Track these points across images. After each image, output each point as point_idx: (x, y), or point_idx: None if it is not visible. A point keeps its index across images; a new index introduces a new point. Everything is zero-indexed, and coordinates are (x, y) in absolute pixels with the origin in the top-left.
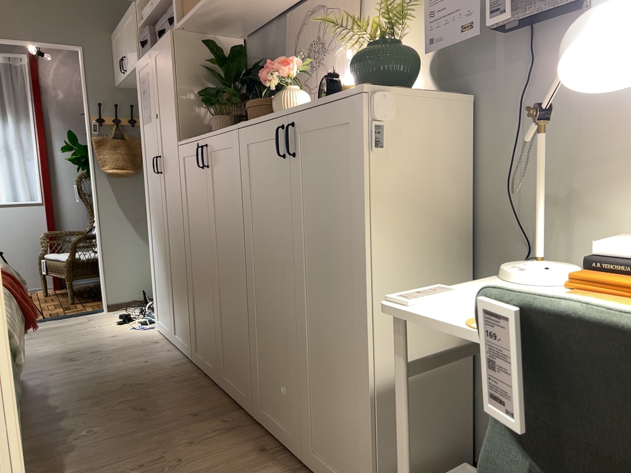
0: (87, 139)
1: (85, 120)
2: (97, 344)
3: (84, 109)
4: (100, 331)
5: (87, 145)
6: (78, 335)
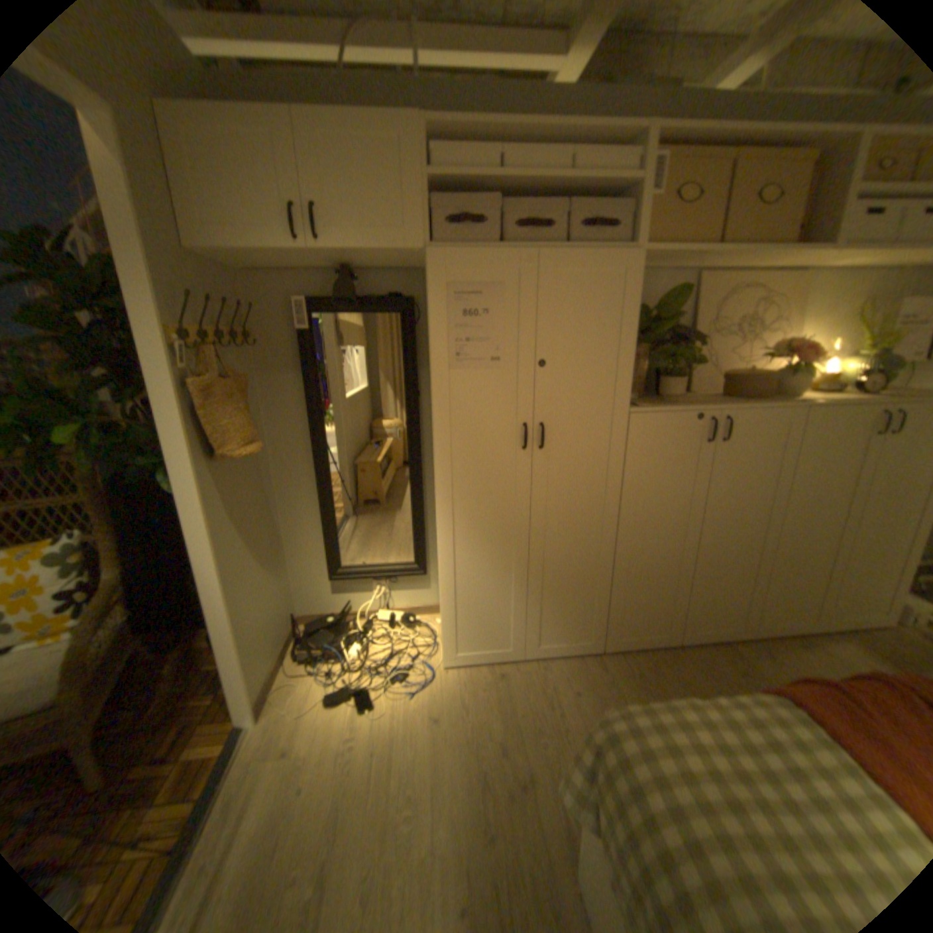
0: (151, 384)
1: (134, 333)
2: (460, 746)
3: (126, 301)
4: (390, 739)
5: (155, 400)
6: (379, 775)
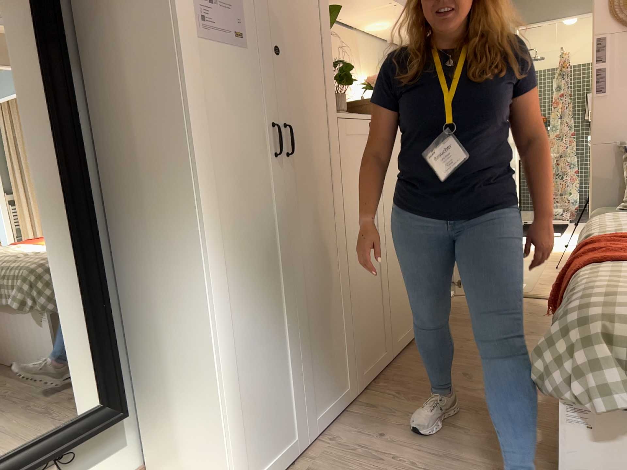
0: None
1: None
2: None
3: None
4: None
5: None
6: None
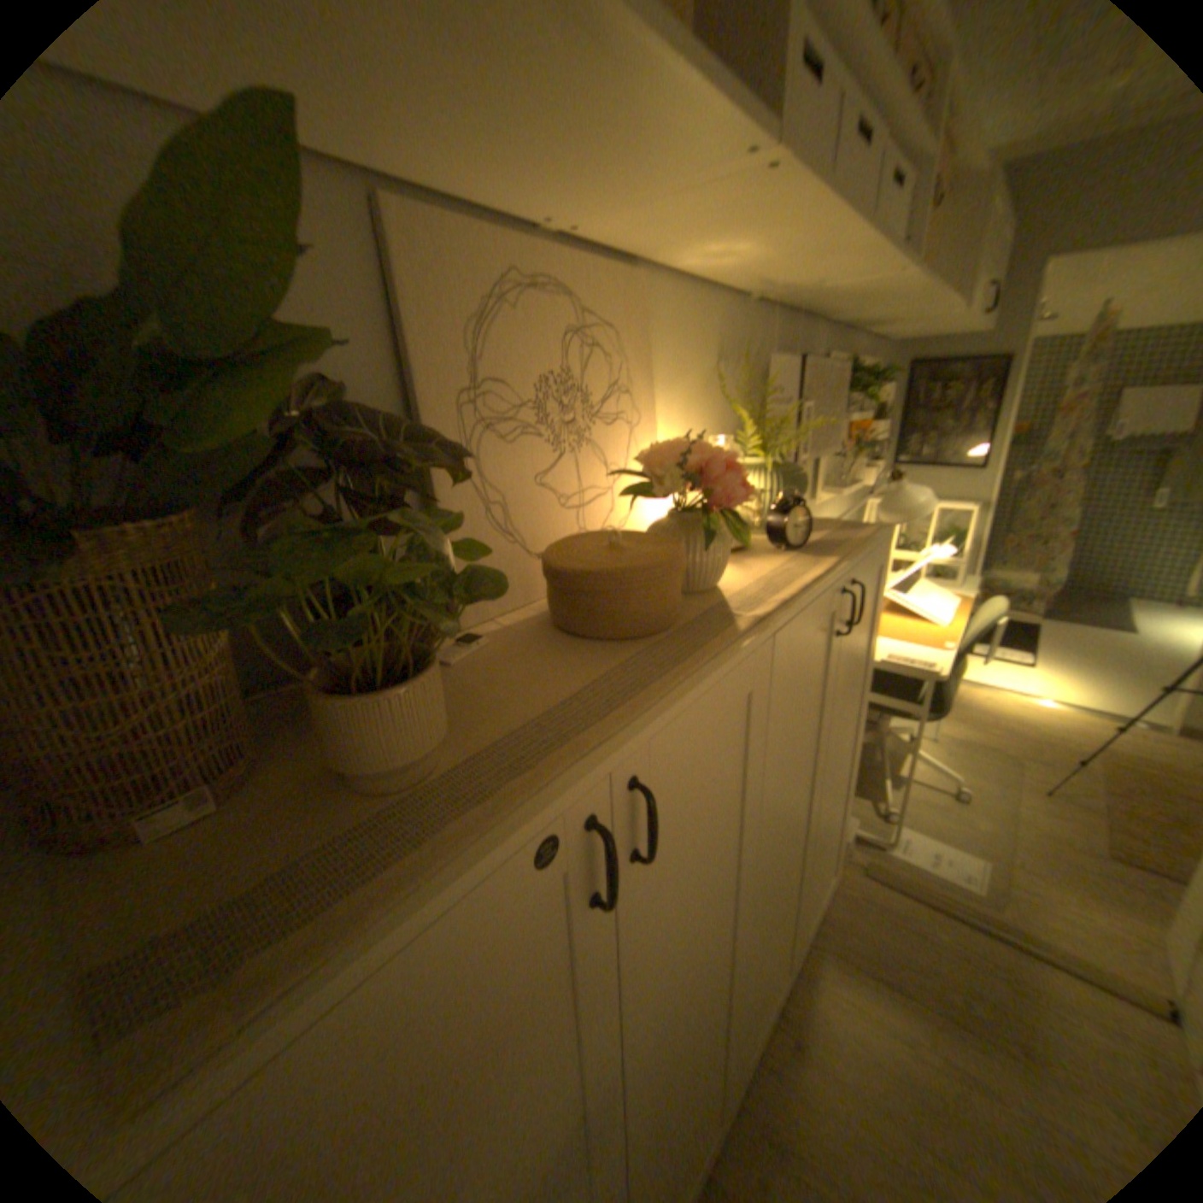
0: None
1: None
2: None
3: None
4: None
5: None
6: None
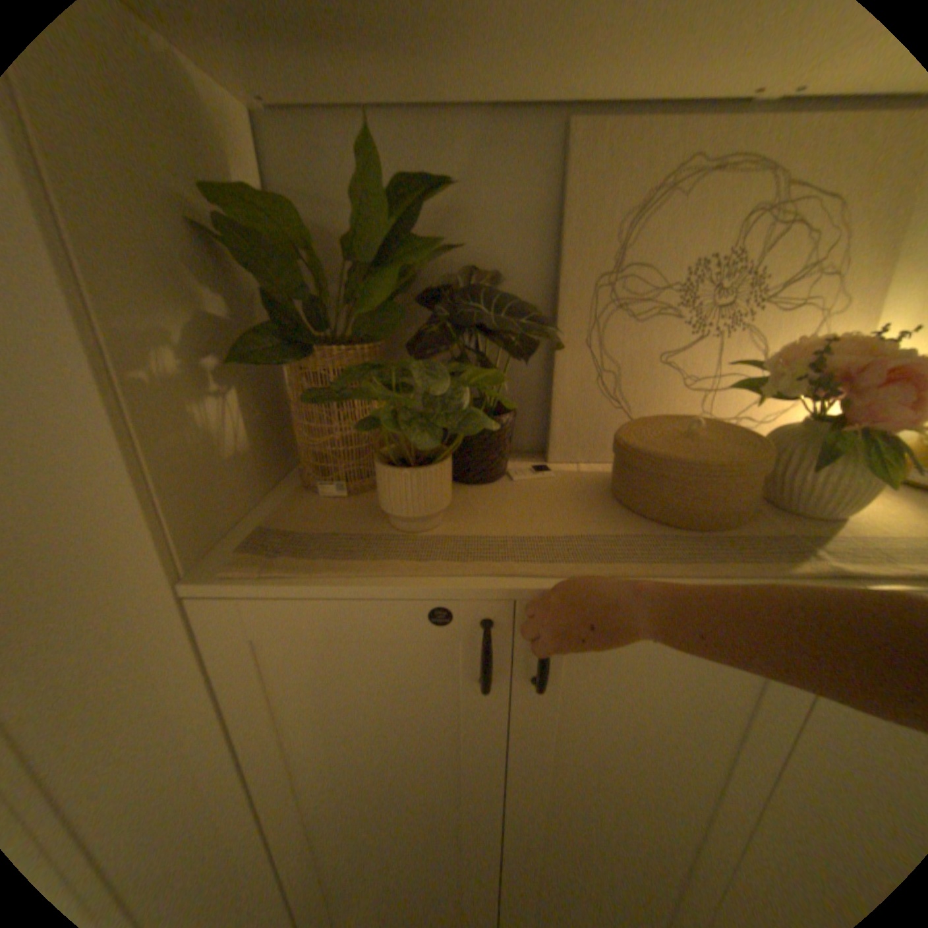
0: None
1: None
2: None
3: None
4: None
5: None
6: None
